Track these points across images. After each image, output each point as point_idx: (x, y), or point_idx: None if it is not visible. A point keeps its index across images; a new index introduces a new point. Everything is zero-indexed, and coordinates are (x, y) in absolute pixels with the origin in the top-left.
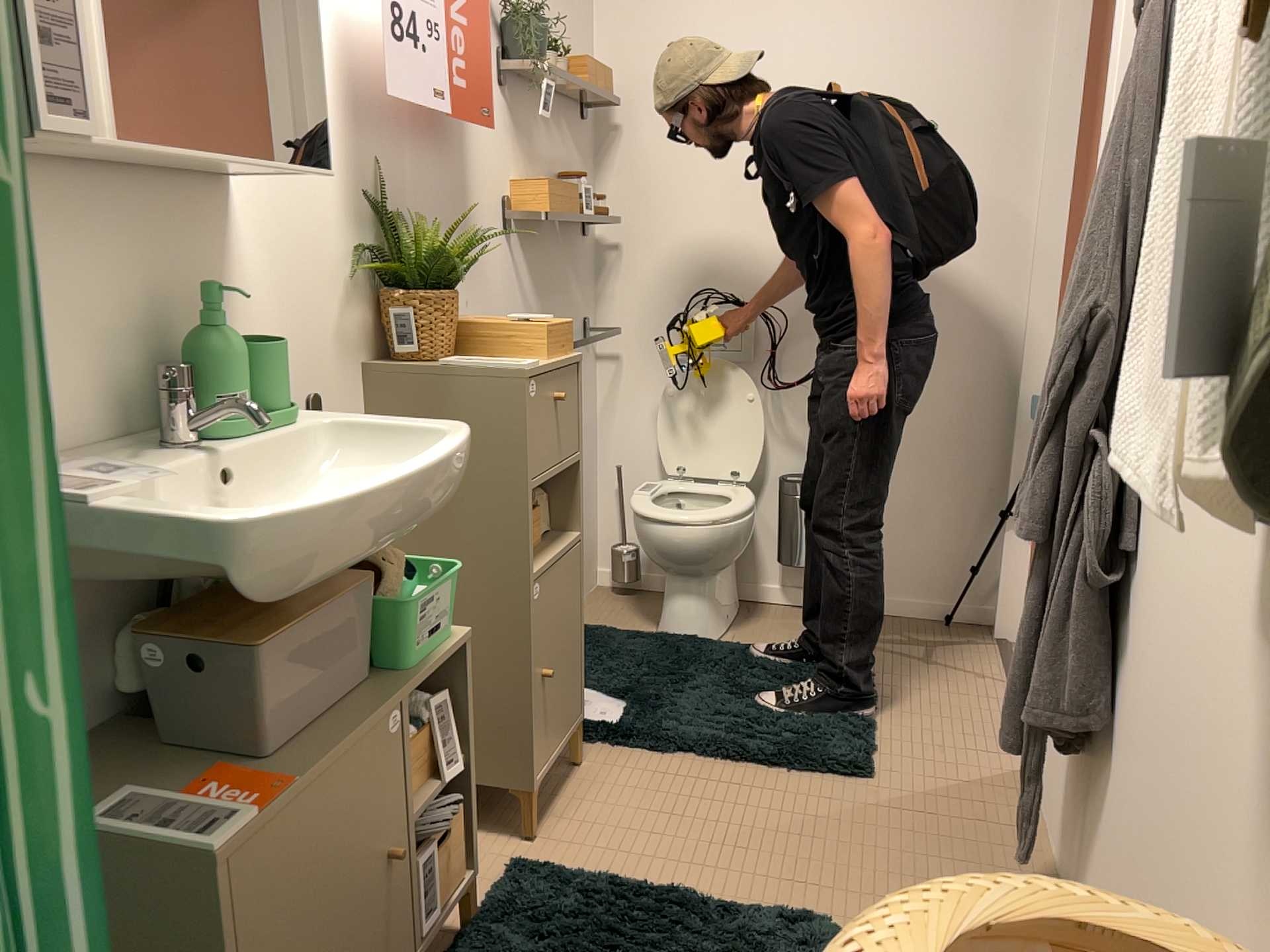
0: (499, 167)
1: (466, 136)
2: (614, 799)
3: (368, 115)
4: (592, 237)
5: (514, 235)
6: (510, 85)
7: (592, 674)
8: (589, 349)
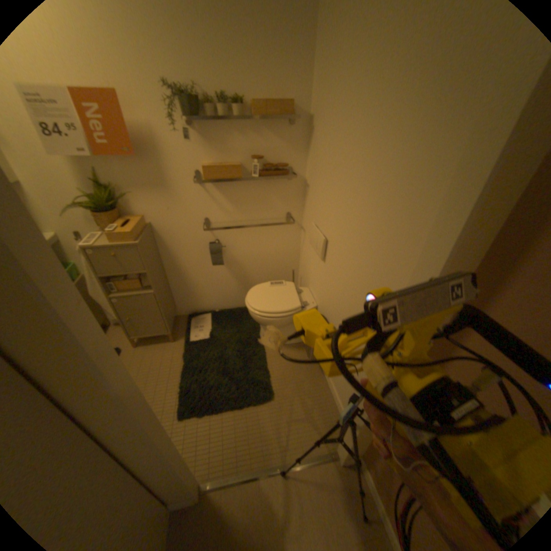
0: (189, 159)
1: (158, 150)
2: (156, 356)
3: (83, 154)
4: (300, 179)
5: (207, 184)
6: (198, 122)
7: (221, 325)
8: (292, 225)
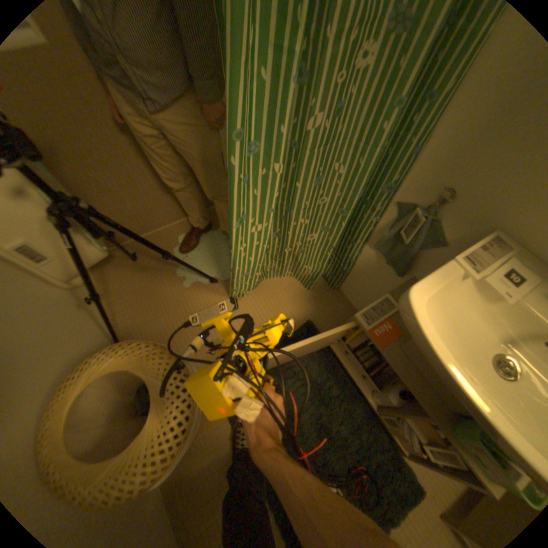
0: None
1: None
2: None
3: None
4: None
5: None
6: None
7: None
8: None
